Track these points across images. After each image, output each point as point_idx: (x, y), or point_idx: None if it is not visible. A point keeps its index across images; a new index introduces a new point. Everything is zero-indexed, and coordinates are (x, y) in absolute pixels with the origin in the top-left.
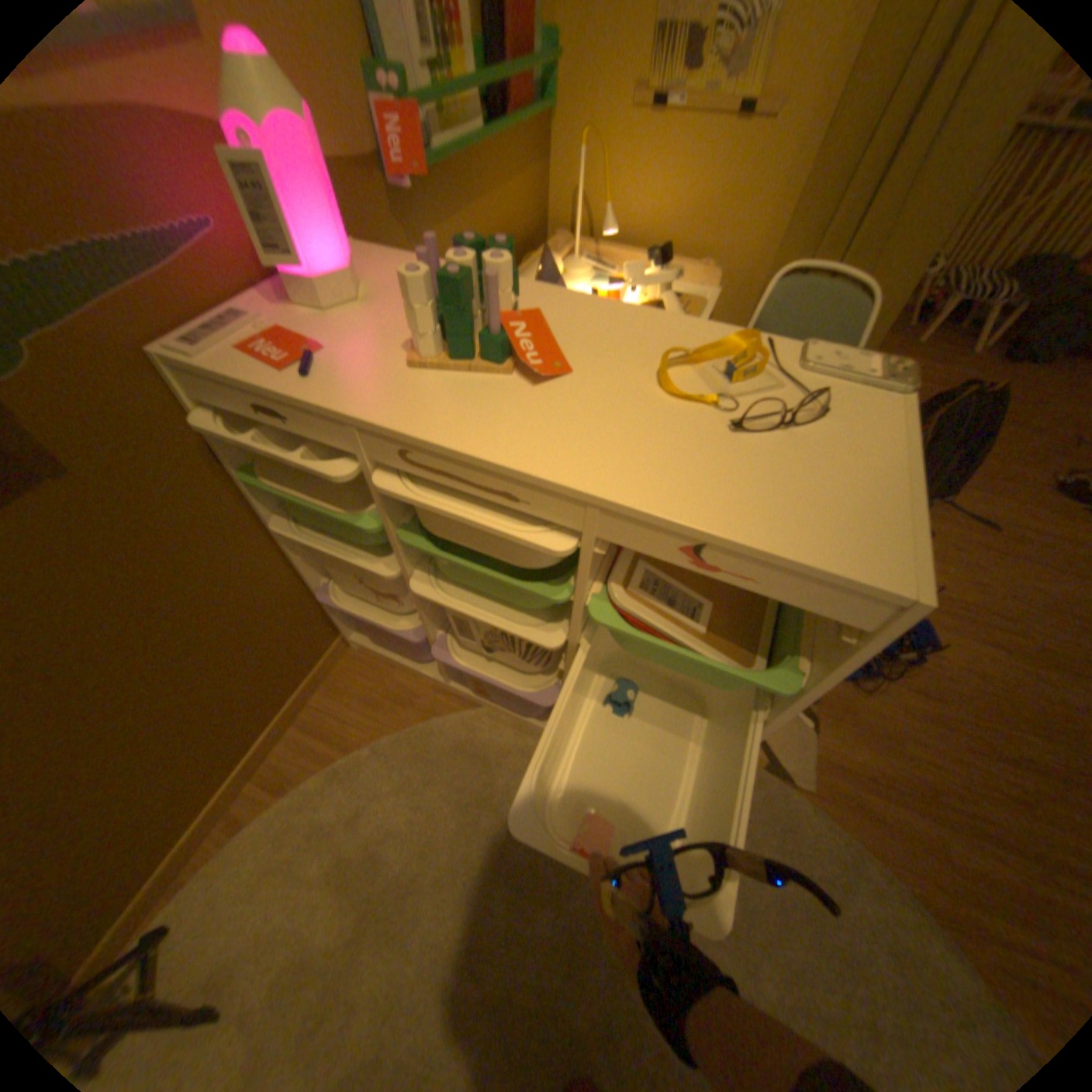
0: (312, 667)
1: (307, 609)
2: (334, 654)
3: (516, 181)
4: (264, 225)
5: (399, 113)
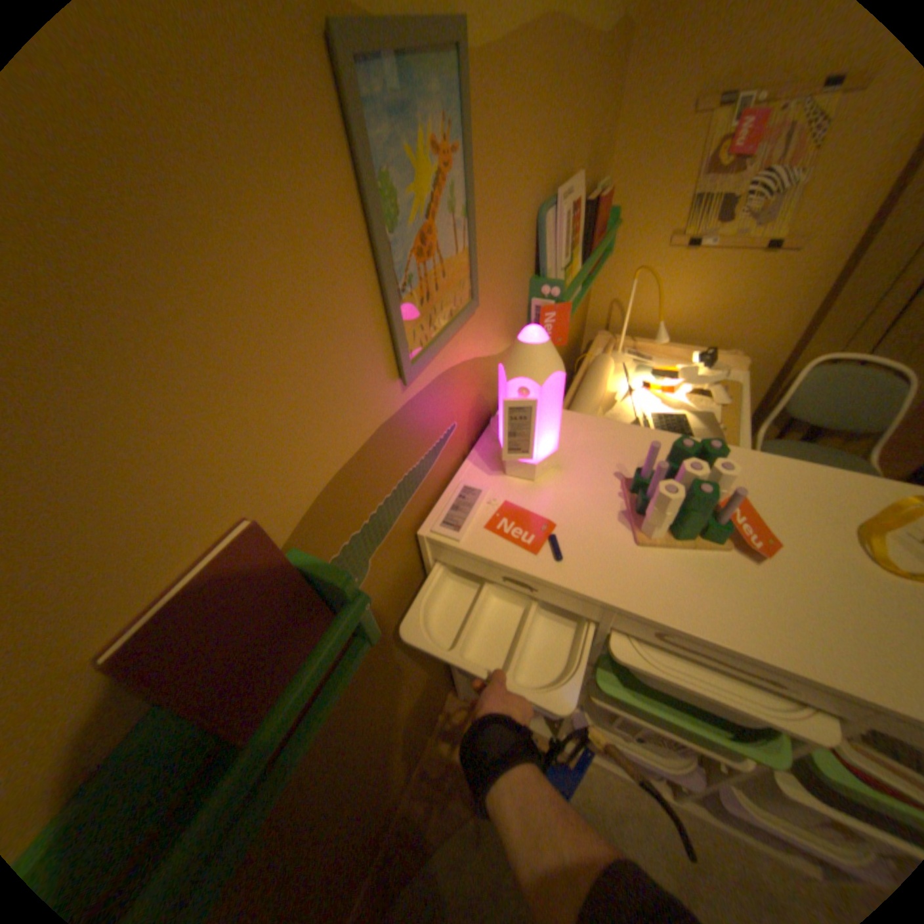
0: (435, 721)
1: (441, 676)
2: (448, 706)
3: (578, 305)
4: (516, 437)
5: (557, 309)
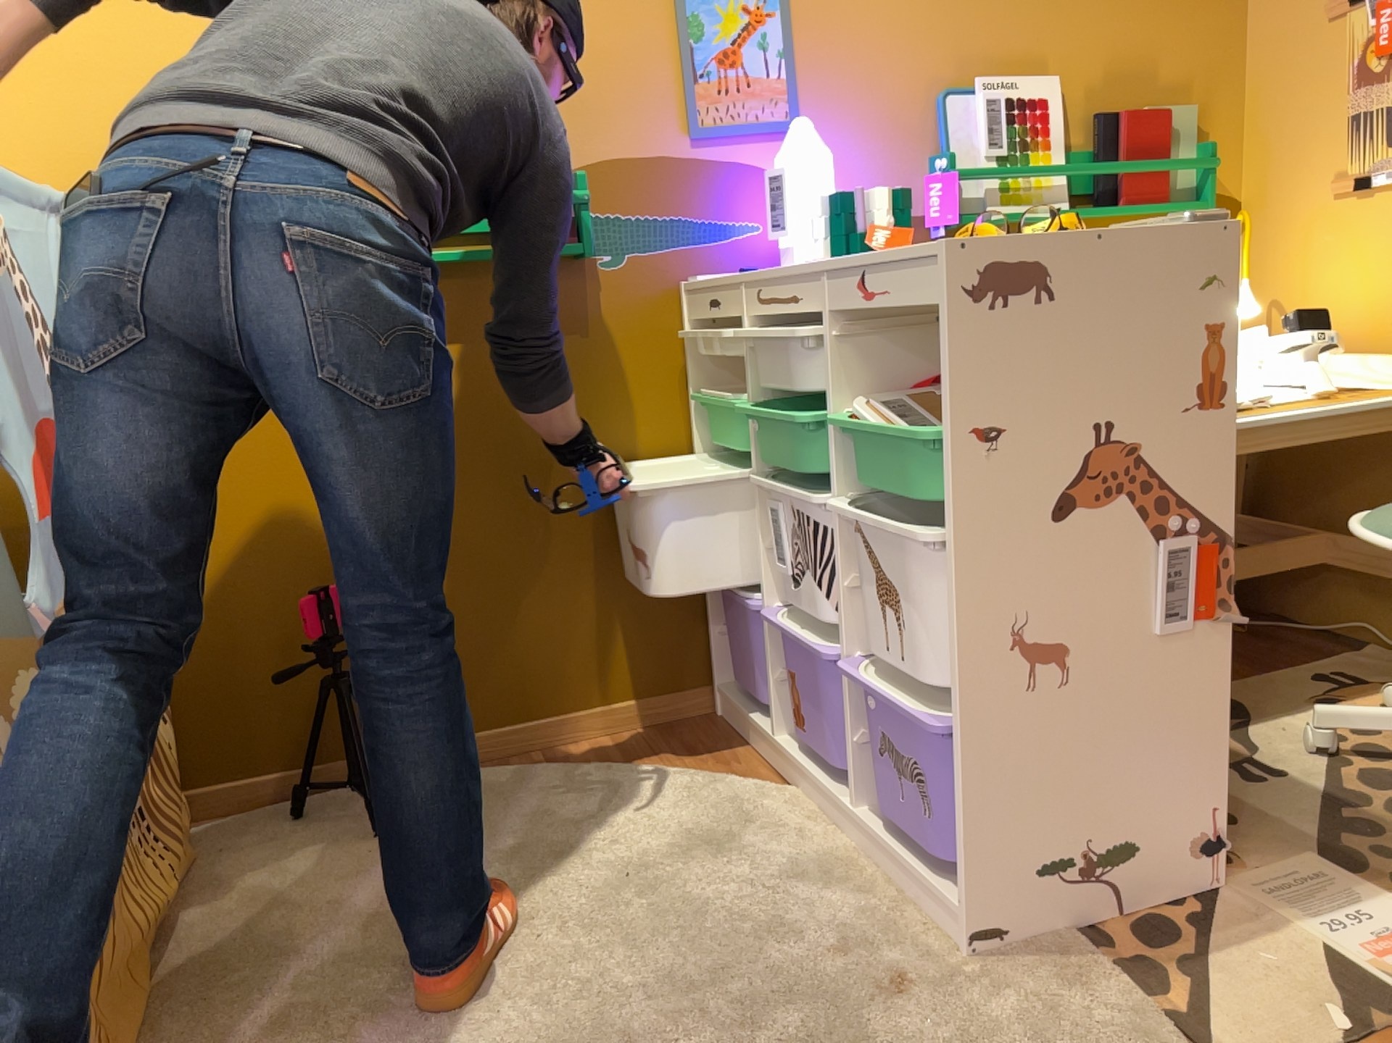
0: (664, 688)
1: (692, 601)
2: (693, 697)
3: None
4: (775, 211)
5: (941, 181)
